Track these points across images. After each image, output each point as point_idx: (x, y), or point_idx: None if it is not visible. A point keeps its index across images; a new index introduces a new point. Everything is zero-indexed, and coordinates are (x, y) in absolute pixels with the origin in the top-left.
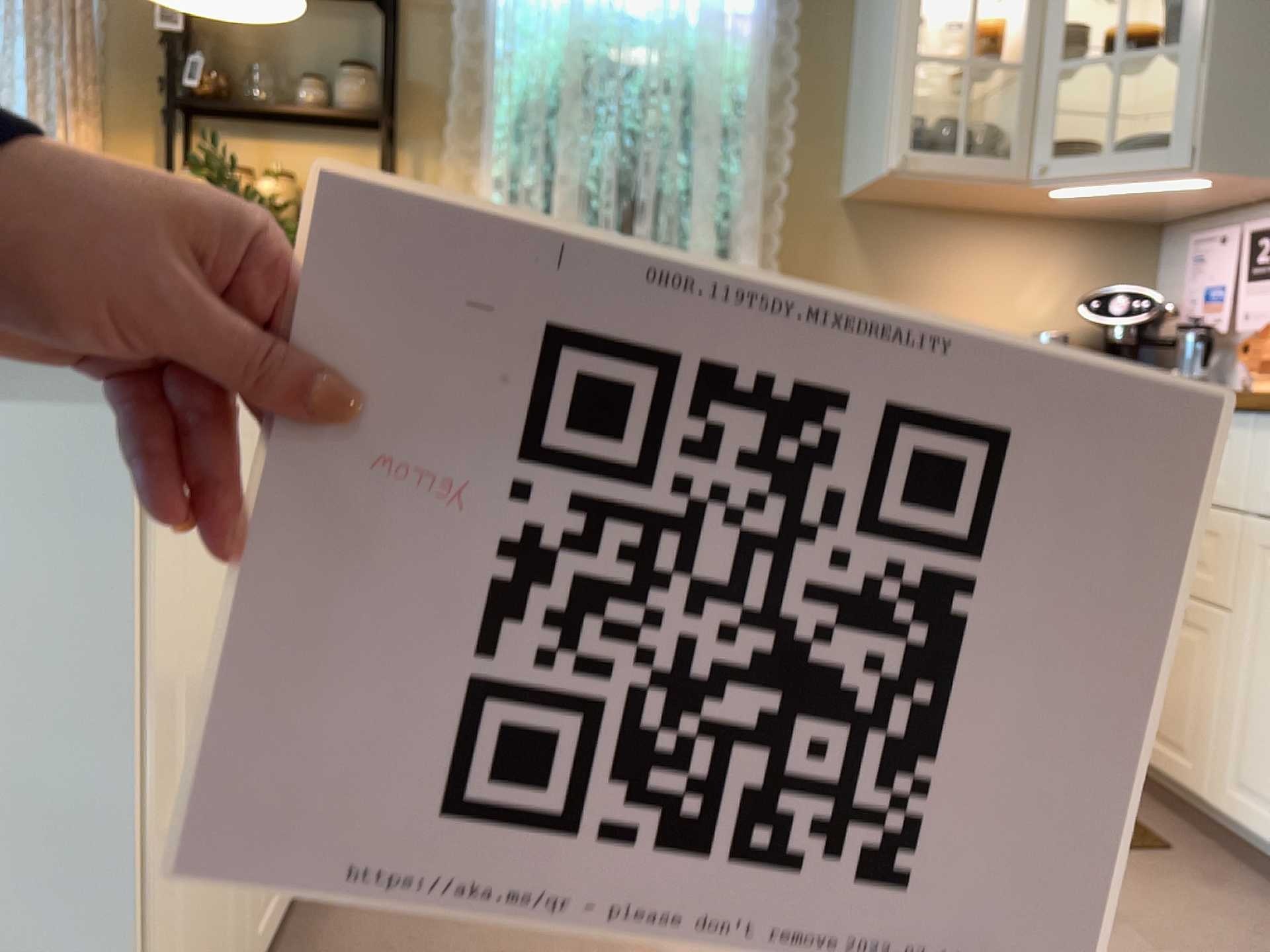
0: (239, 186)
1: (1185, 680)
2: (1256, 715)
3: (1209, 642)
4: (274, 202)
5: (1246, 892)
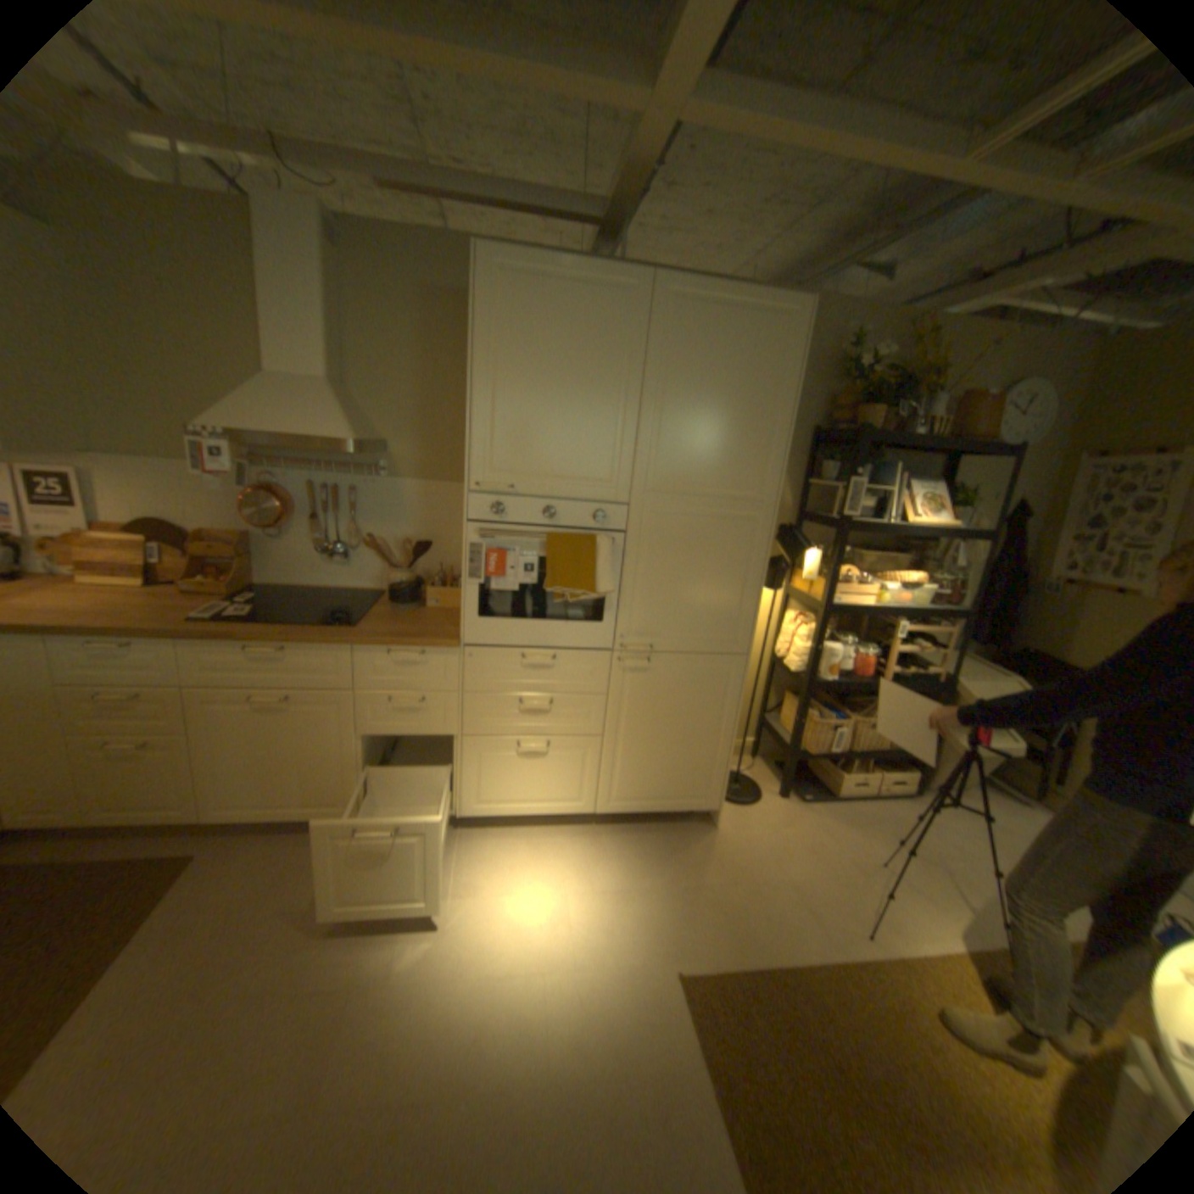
0: None
1: (156, 776)
2: (216, 776)
3: (170, 754)
4: None
5: (237, 848)
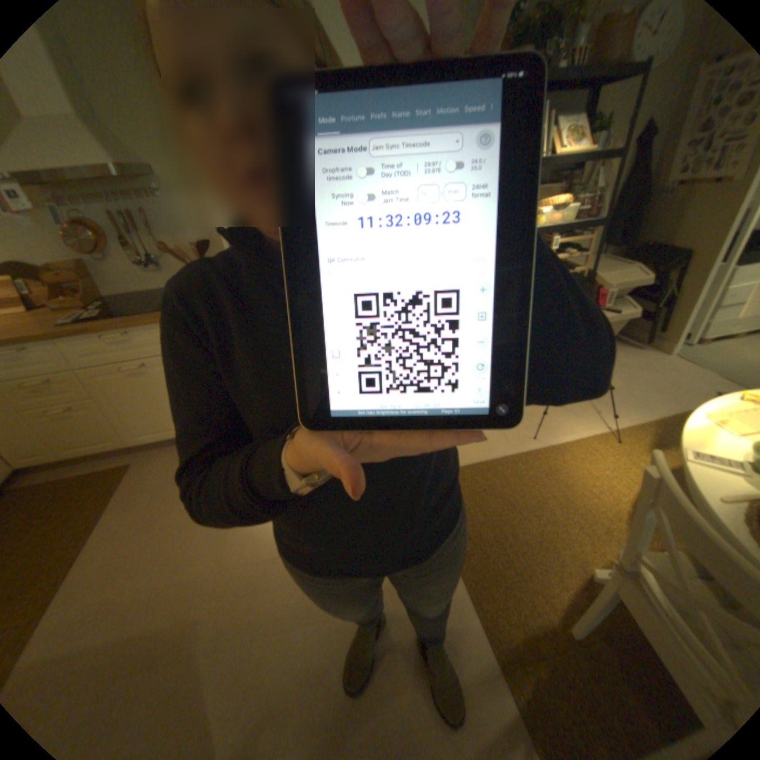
0: None
1: (85, 426)
2: (121, 419)
3: (86, 411)
4: None
5: (153, 456)
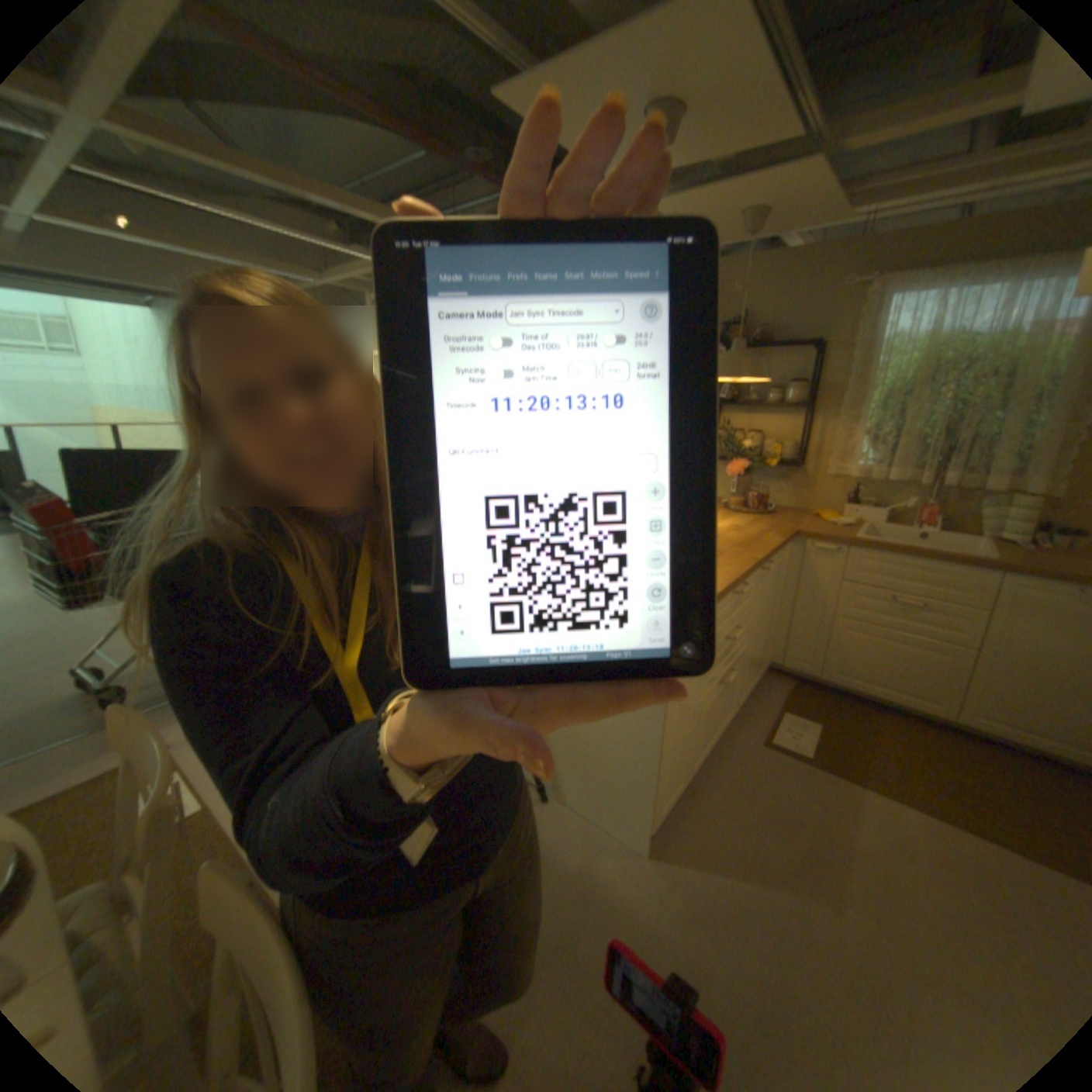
0: (734, 441)
1: None
2: None
3: None
4: (749, 444)
5: None
